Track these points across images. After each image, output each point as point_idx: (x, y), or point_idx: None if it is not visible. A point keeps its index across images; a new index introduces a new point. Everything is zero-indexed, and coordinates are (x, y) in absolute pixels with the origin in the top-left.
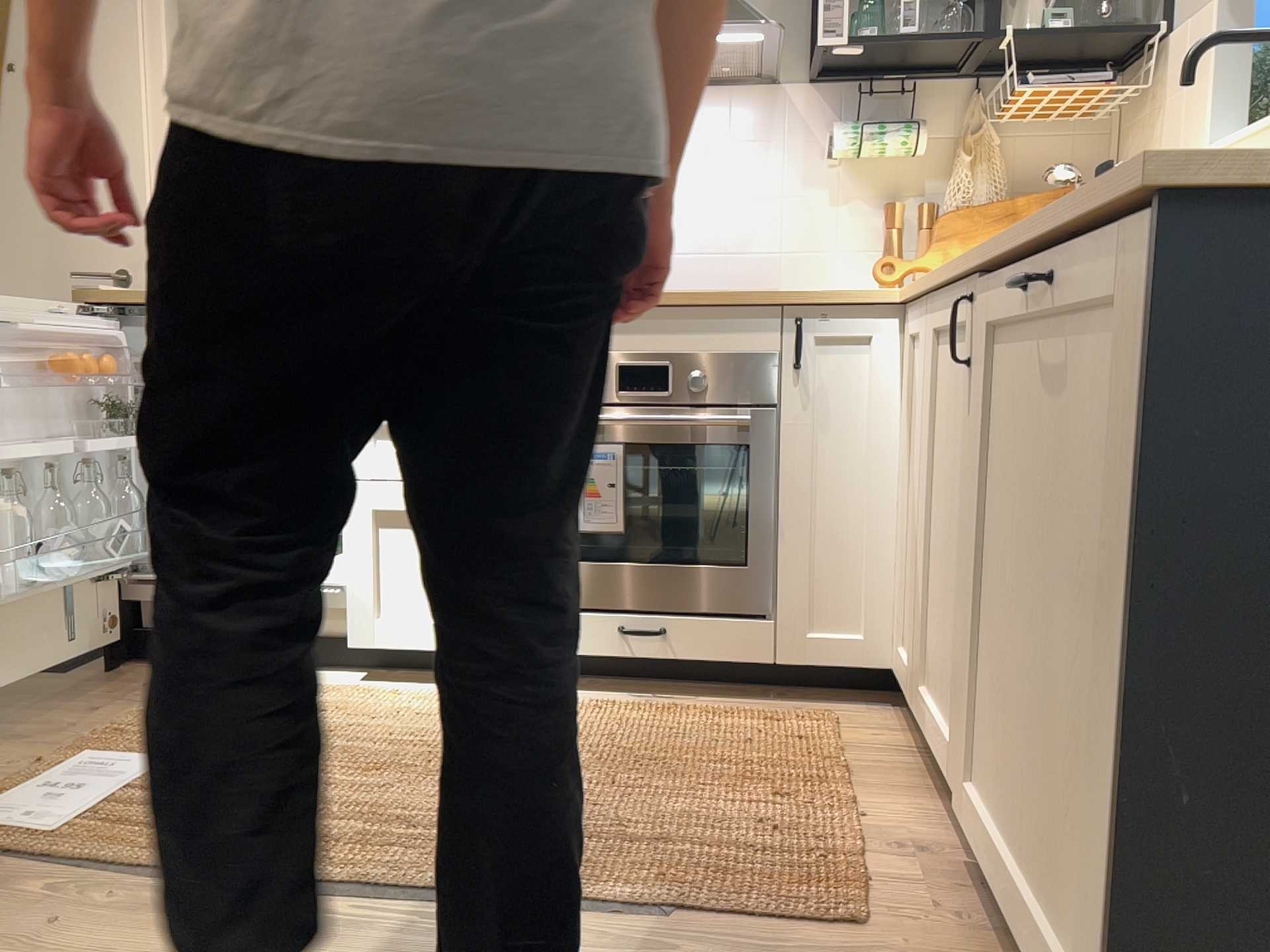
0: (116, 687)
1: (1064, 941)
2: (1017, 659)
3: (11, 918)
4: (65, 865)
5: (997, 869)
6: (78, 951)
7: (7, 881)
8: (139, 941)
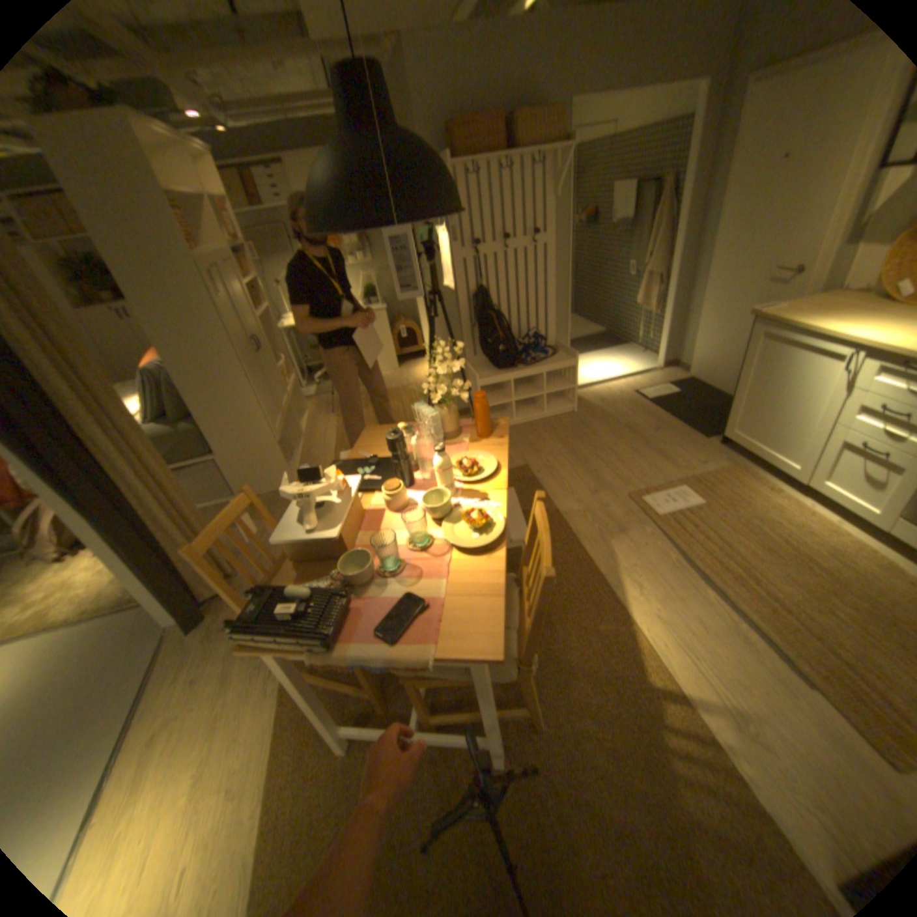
0: (719, 453)
1: None
2: None
3: (641, 532)
4: (660, 525)
5: None
6: (648, 553)
7: (647, 520)
8: (661, 561)
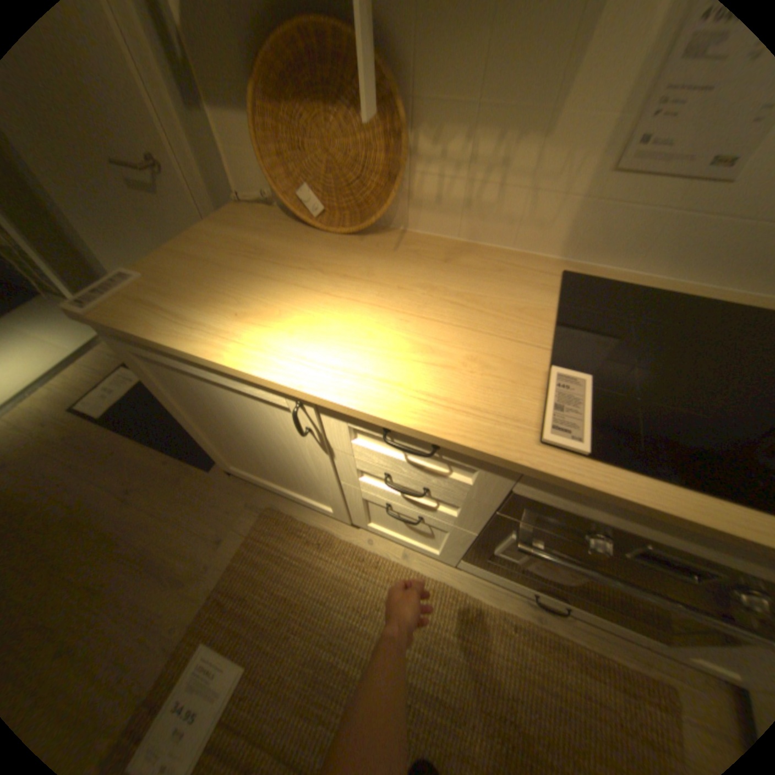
0: (231, 499)
1: None
2: None
3: None
4: None
5: None
6: None
7: None
8: None
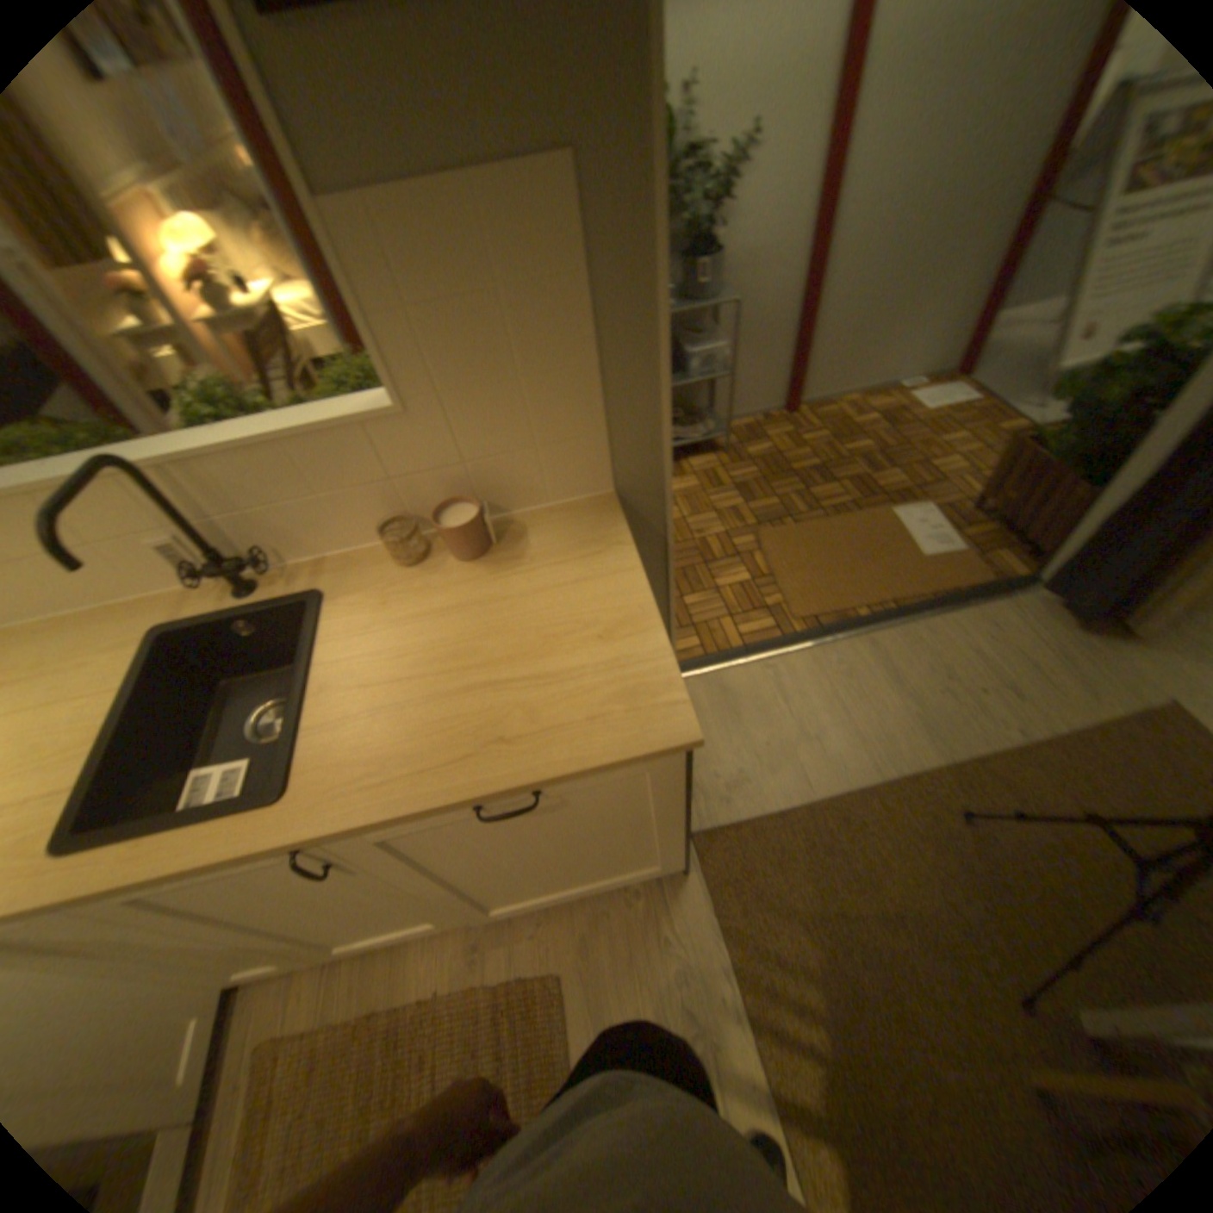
0: None
1: (616, 881)
2: (509, 881)
3: None
4: None
5: (535, 910)
6: None
7: None
8: None
